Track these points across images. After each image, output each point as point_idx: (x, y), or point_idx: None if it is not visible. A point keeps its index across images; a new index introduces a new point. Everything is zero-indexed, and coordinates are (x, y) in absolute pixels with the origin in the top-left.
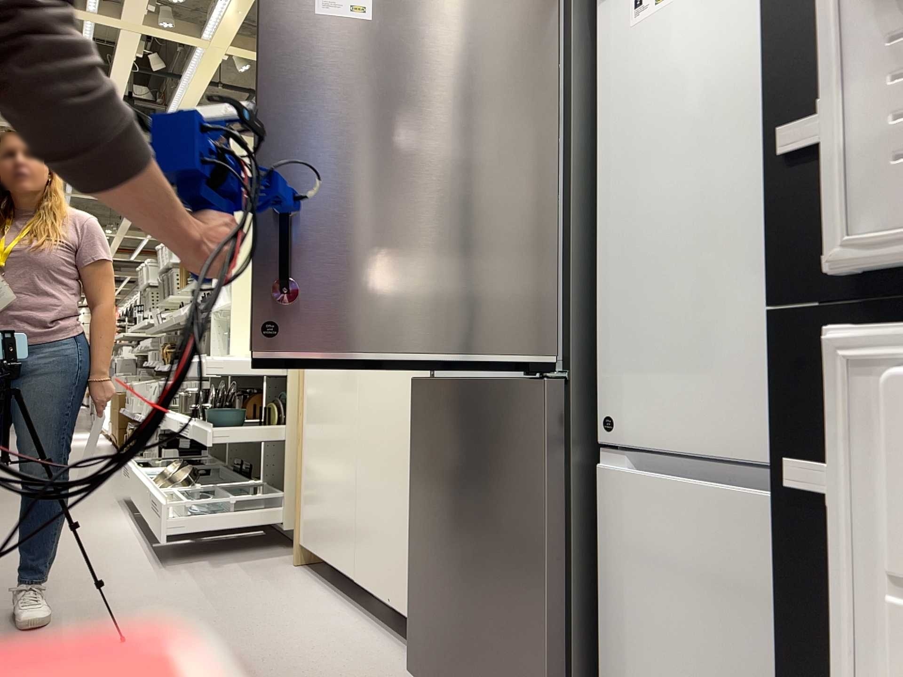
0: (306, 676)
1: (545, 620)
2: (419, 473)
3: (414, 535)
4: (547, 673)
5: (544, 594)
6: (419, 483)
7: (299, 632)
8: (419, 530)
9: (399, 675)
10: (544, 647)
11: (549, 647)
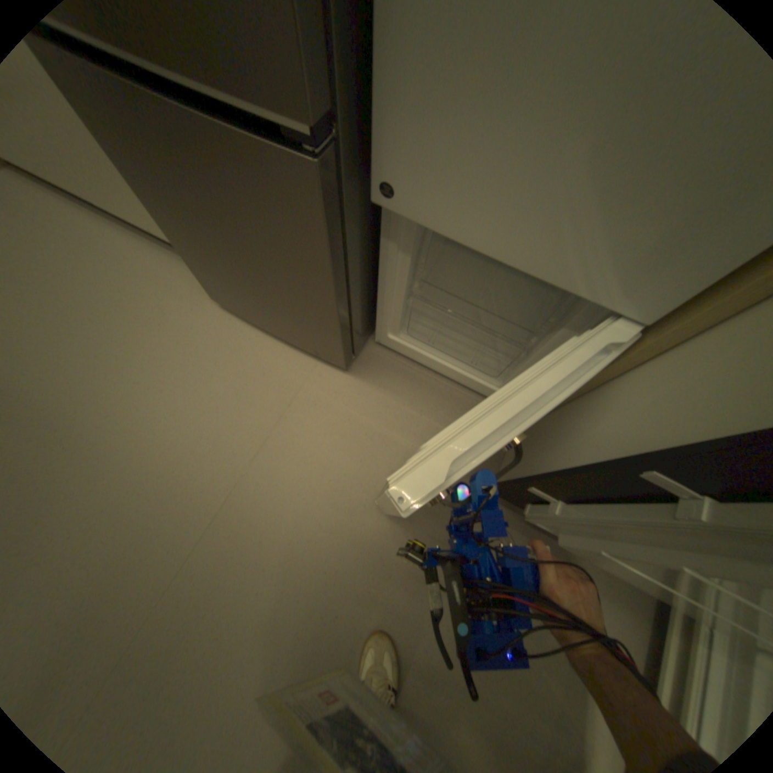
0: (135, 320)
1: (333, 318)
2: (132, 174)
3: (162, 224)
4: (336, 333)
5: (331, 309)
6: (138, 184)
7: (87, 271)
8: (167, 224)
9: (200, 291)
10: (332, 326)
11: (337, 327)
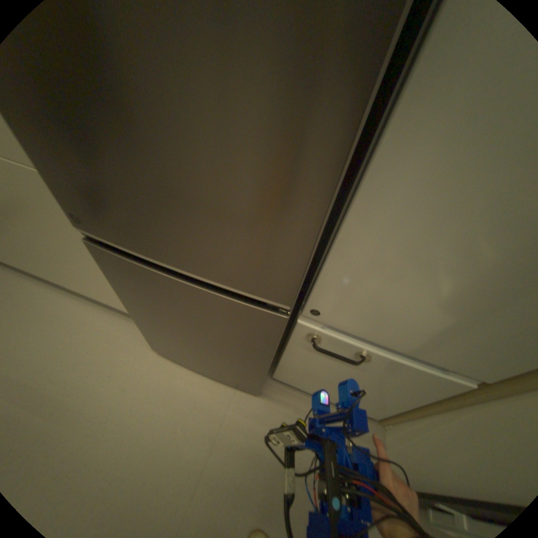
0: (88, 374)
1: (261, 371)
2: (127, 296)
3: (134, 315)
4: (257, 376)
5: (262, 368)
6: (128, 300)
7: (50, 335)
8: (139, 316)
9: (141, 342)
10: (257, 373)
11: (261, 375)
